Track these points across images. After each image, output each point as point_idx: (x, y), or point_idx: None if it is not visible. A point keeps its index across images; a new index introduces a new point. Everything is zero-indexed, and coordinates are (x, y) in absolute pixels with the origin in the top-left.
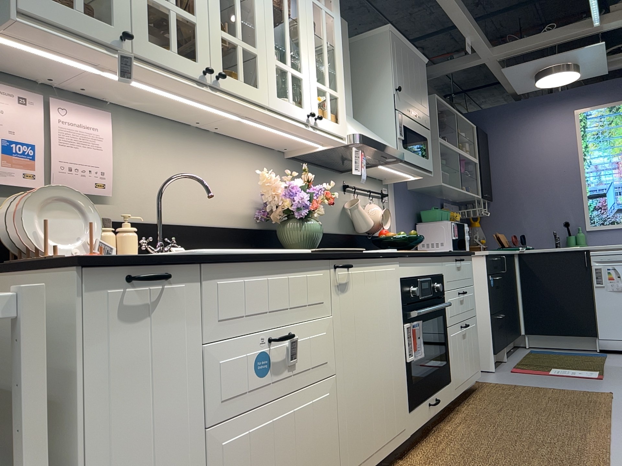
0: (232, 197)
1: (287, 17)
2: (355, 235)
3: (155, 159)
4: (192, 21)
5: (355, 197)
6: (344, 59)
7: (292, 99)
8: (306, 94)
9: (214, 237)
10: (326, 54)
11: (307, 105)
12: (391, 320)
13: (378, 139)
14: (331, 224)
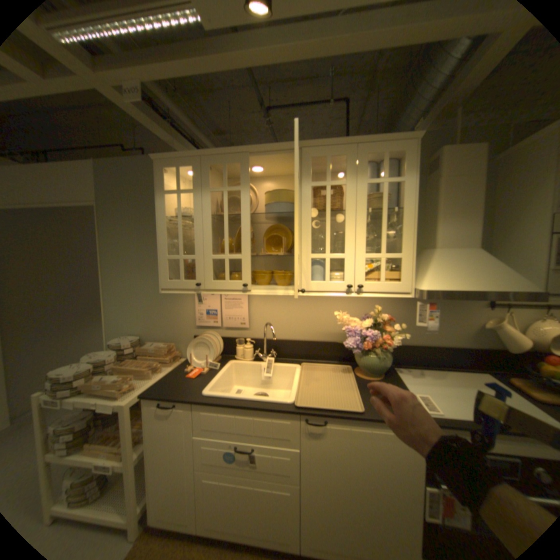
0: (329, 323)
1: (328, 215)
2: (504, 351)
3: (274, 306)
4: (239, 258)
5: (513, 313)
6: (467, 190)
7: (328, 278)
8: (348, 269)
9: (311, 347)
10: (384, 223)
11: (348, 278)
12: (394, 477)
13: (482, 282)
14: (457, 340)
